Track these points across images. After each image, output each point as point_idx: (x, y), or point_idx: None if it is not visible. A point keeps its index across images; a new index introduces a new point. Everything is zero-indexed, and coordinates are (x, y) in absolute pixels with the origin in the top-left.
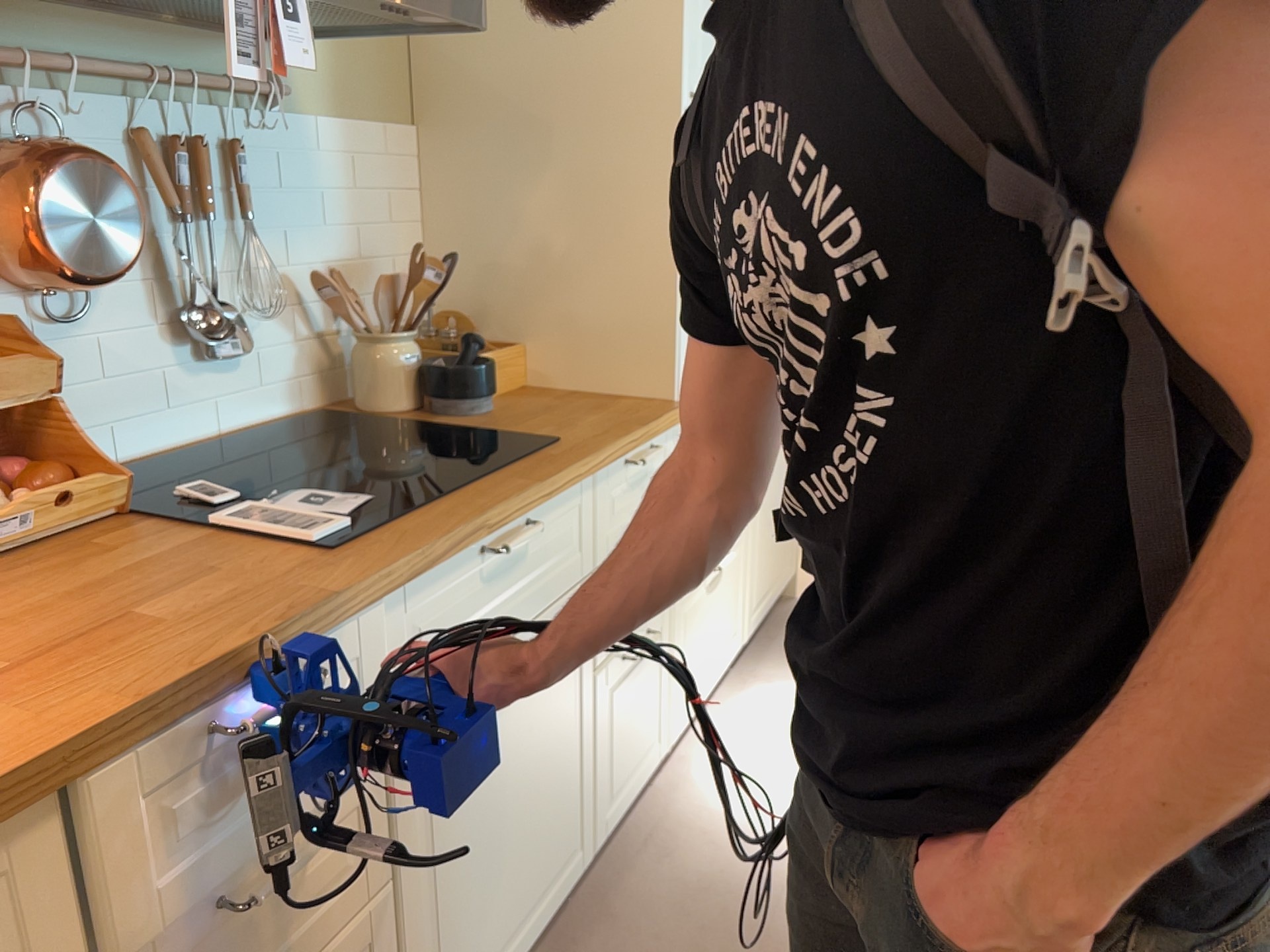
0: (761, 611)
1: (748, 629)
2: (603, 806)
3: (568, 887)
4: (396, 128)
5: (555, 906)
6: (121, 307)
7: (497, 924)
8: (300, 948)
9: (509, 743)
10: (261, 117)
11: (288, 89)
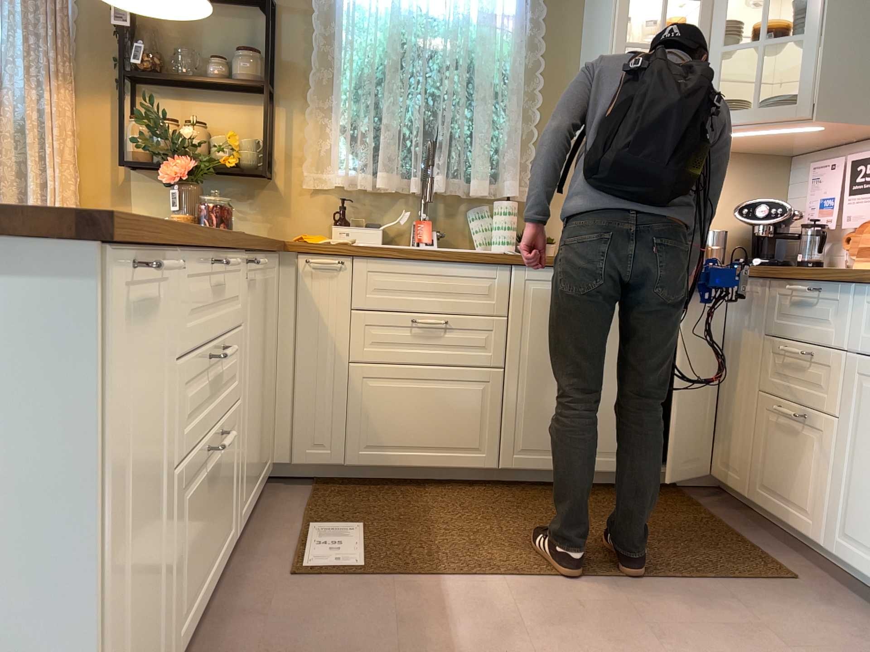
0: None
1: None
2: None
3: None
4: None
5: None
6: None
7: None
8: (802, 397)
9: None
10: None
11: None
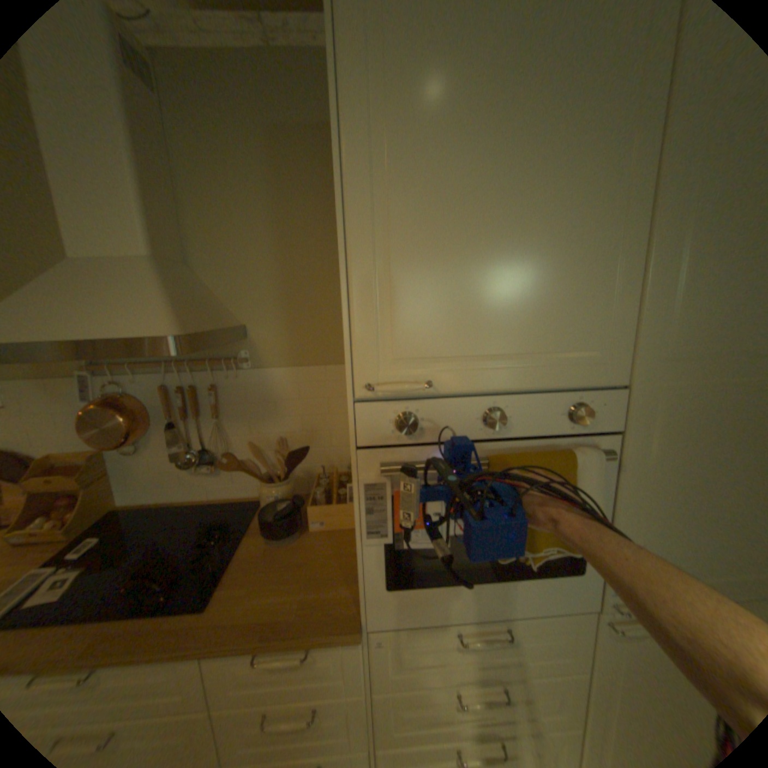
0: None
1: None
2: None
3: None
4: (332, 365)
5: None
6: (154, 449)
7: None
8: None
9: None
10: (226, 372)
11: (249, 356)
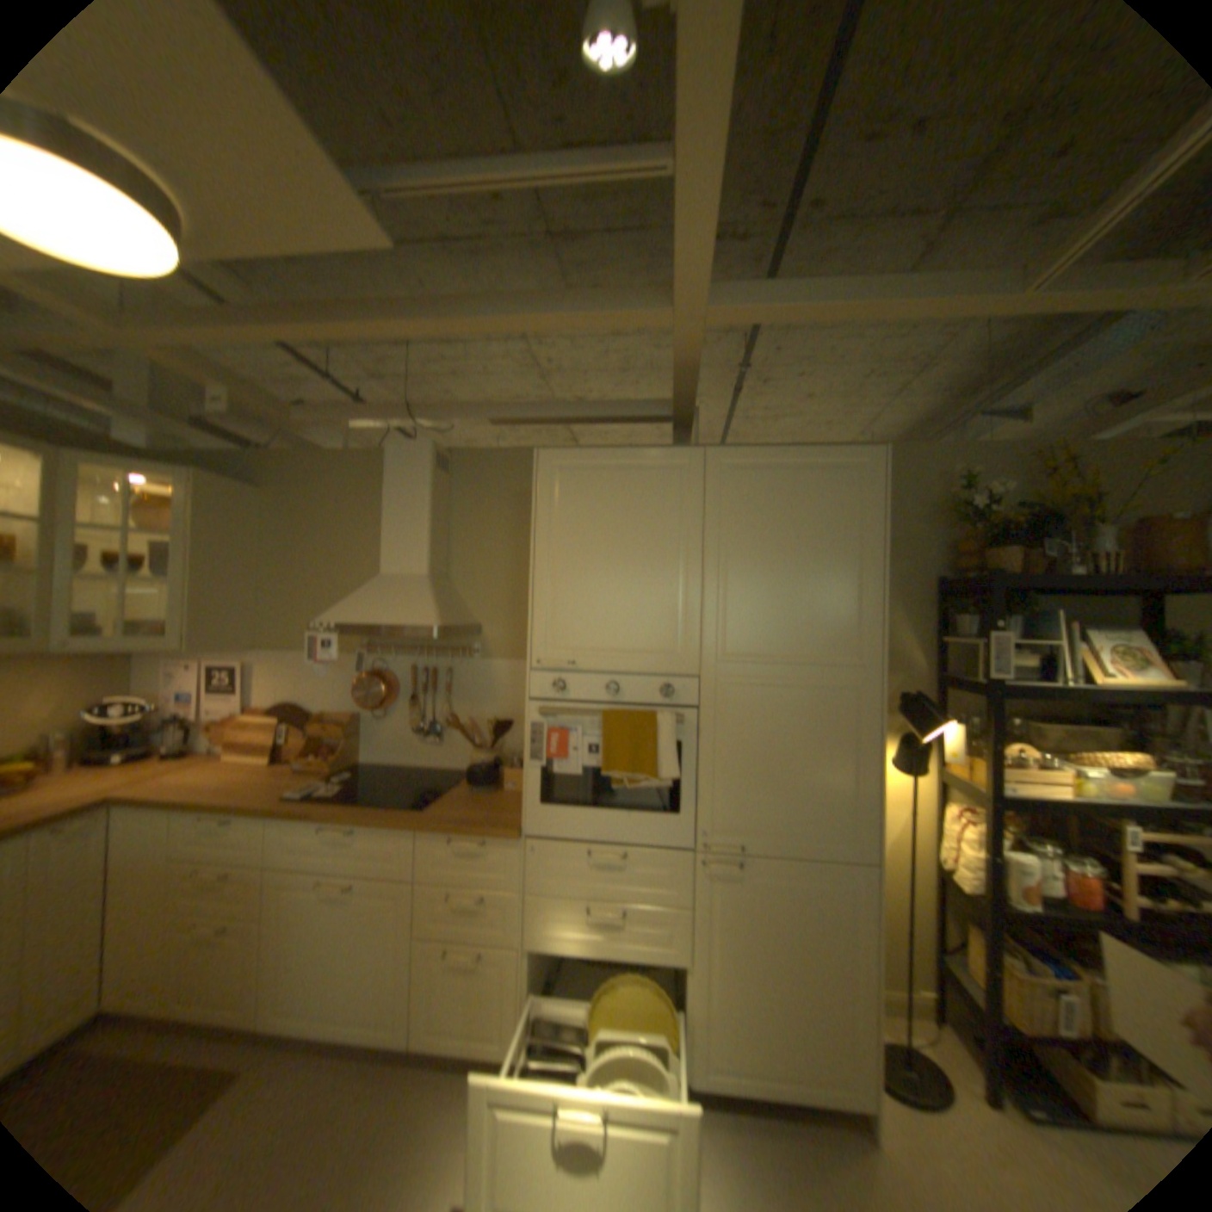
0: (743, 1089)
1: (701, 1085)
2: (422, 1035)
3: (381, 1051)
4: None
5: (368, 1050)
6: (398, 720)
7: (316, 1009)
8: (219, 916)
9: (332, 928)
10: (462, 661)
11: (481, 650)
